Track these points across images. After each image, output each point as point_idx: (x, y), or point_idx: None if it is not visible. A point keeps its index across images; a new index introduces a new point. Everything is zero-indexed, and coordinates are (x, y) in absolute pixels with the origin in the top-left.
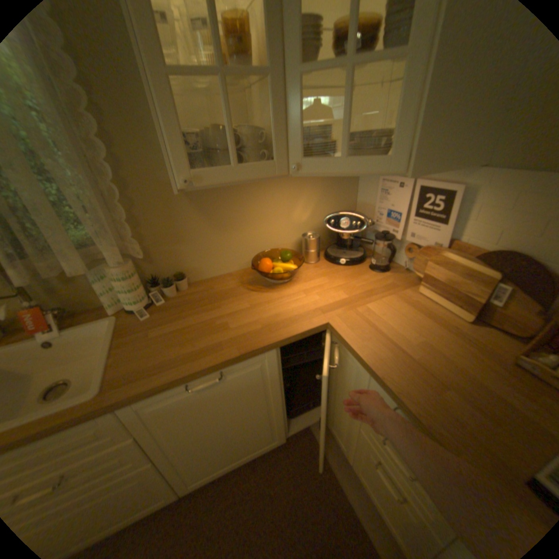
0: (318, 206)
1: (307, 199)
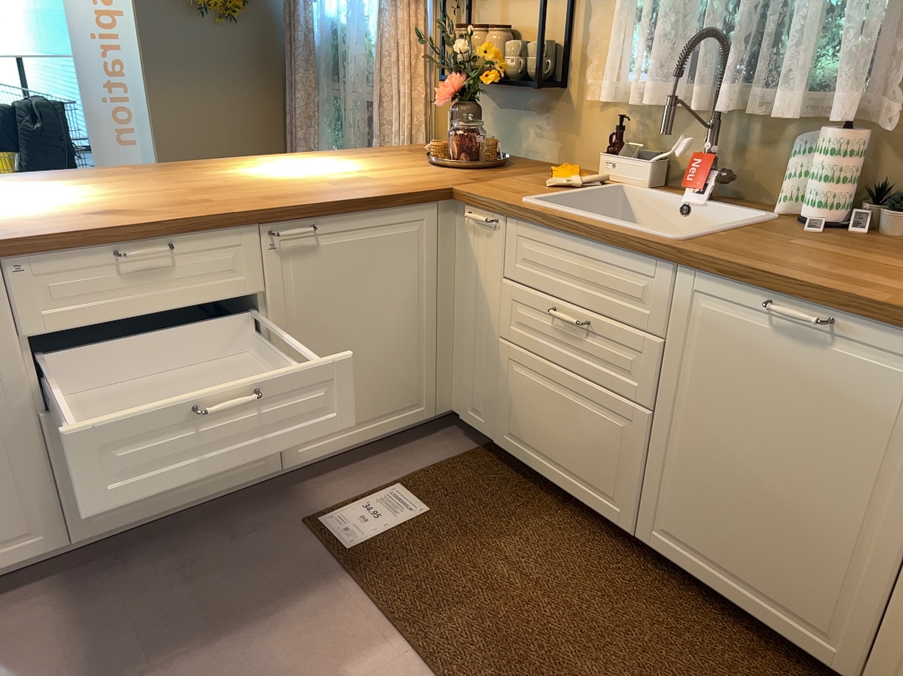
0: None
1: None
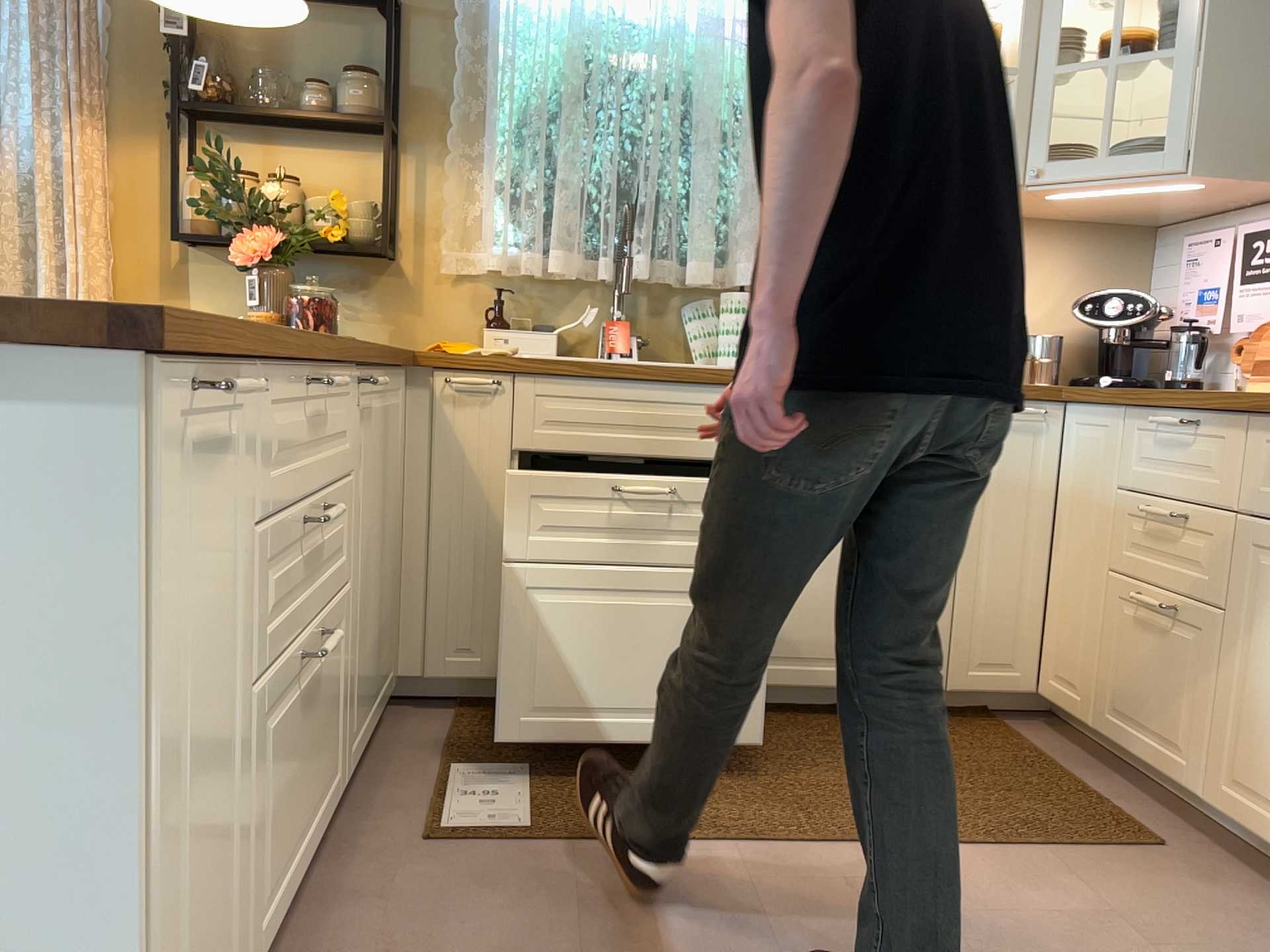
0: (1066, 298)
1: (1045, 280)
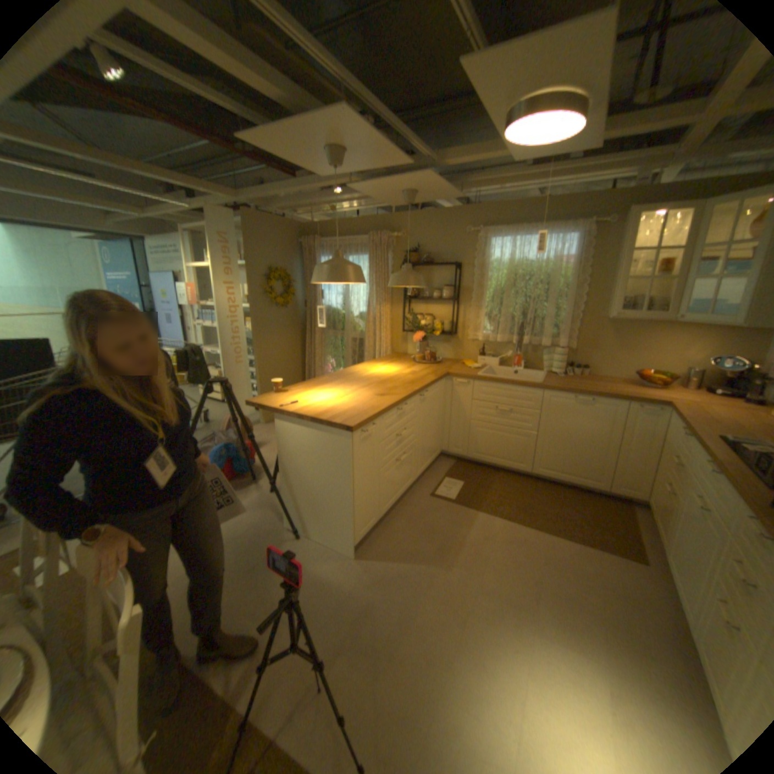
0: (715, 353)
1: (704, 345)
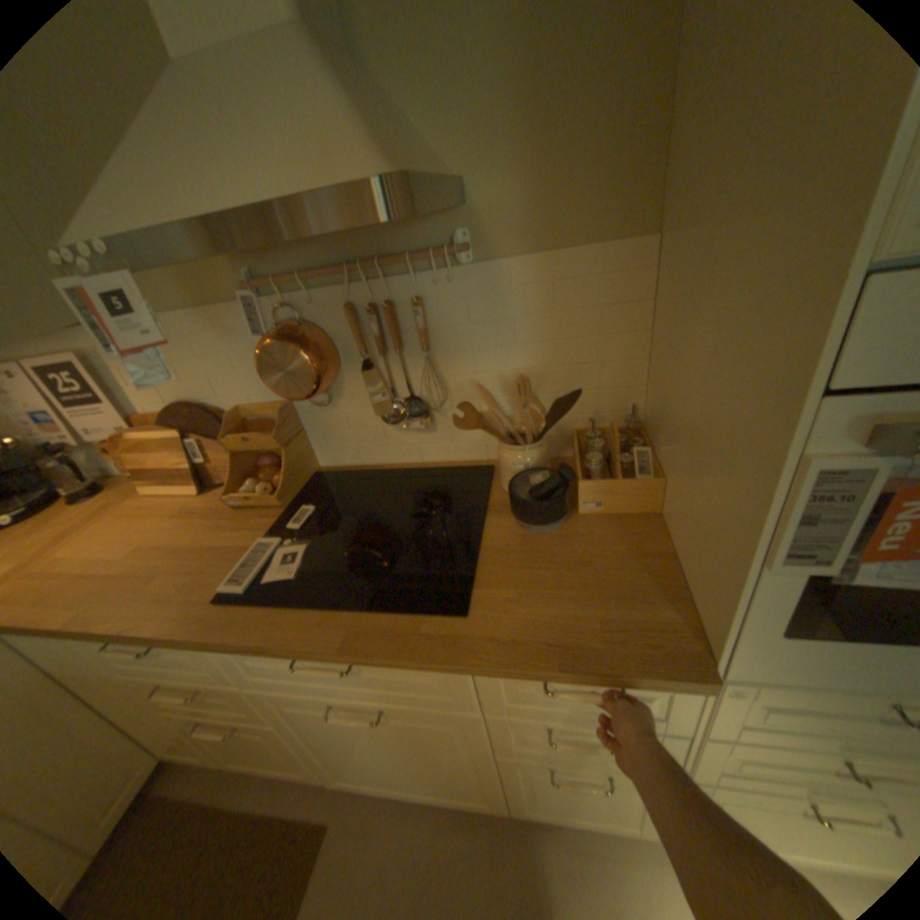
0: None
1: None
